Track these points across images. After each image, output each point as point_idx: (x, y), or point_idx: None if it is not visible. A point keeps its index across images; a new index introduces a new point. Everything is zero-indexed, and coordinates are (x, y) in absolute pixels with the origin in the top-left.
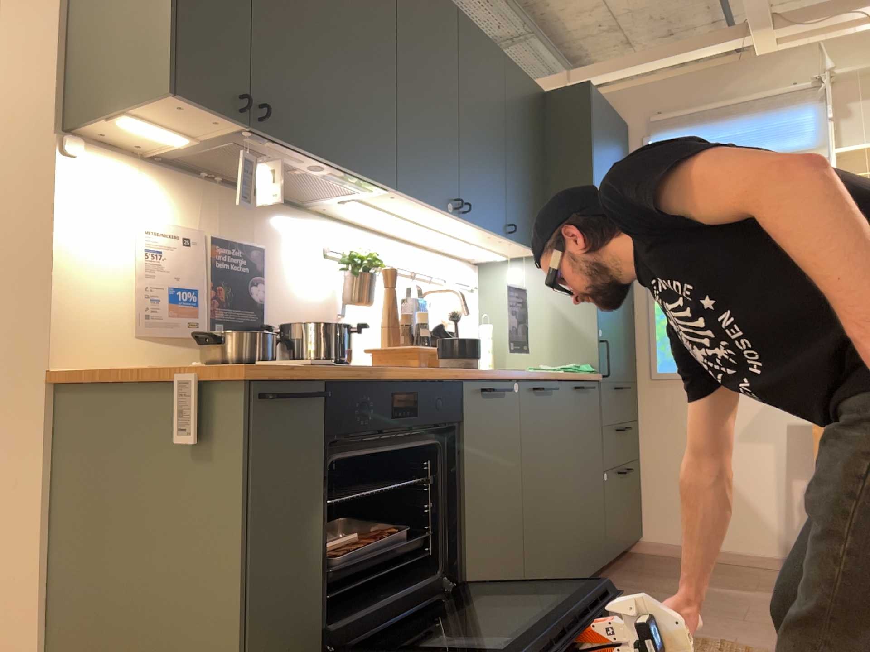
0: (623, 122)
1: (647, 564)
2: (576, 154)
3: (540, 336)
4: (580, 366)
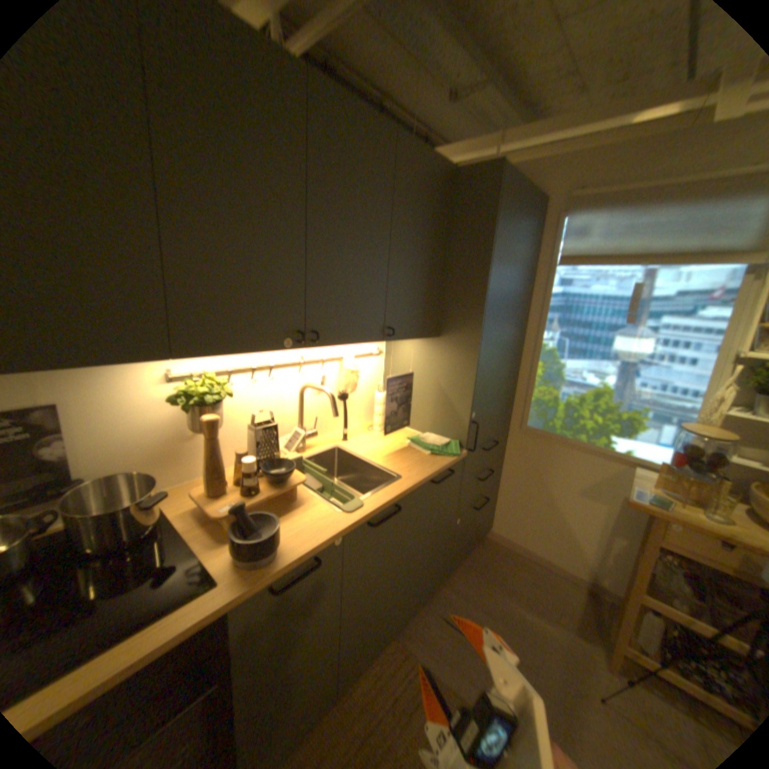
0: (545, 192)
1: (487, 559)
2: (477, 243)
3: (424, 405)
4: (449, 443)
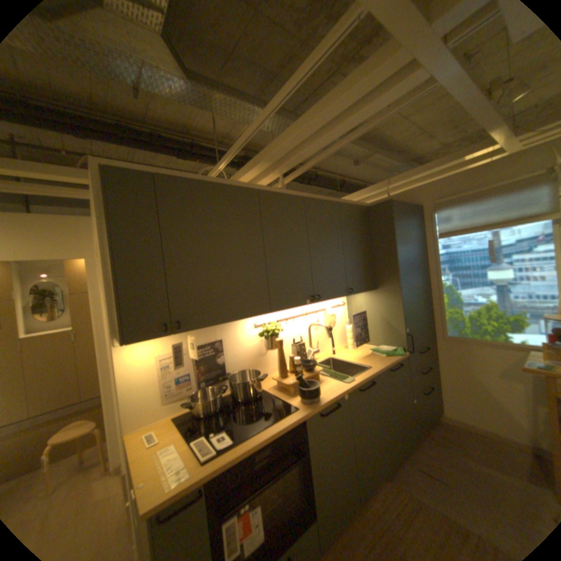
0: (419, 203)
1: (445, 434)
2: (386, 238)
3: (376, 329)
4: (396, 349)
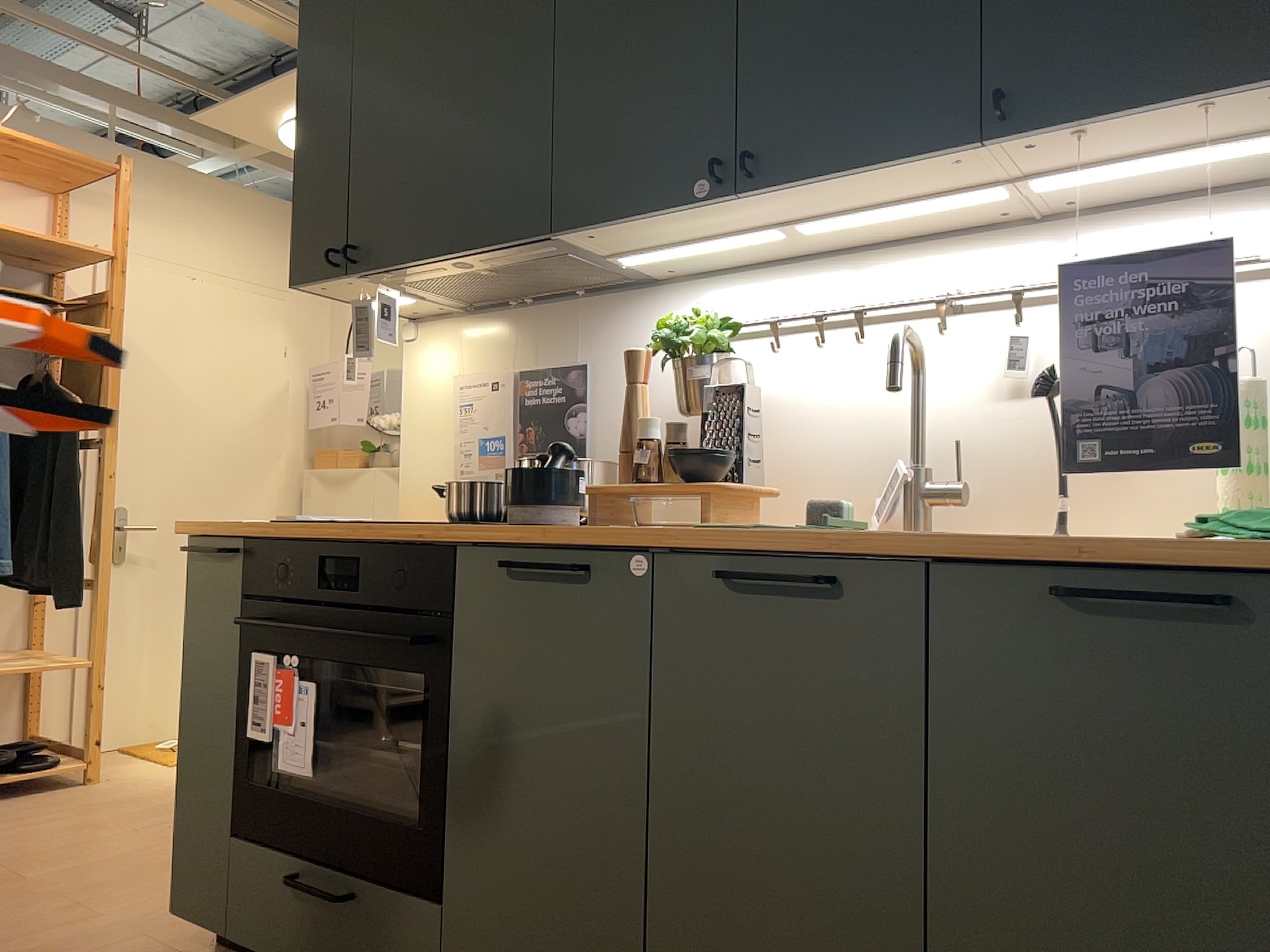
0: None
1: None
2: None
3: None
4: None
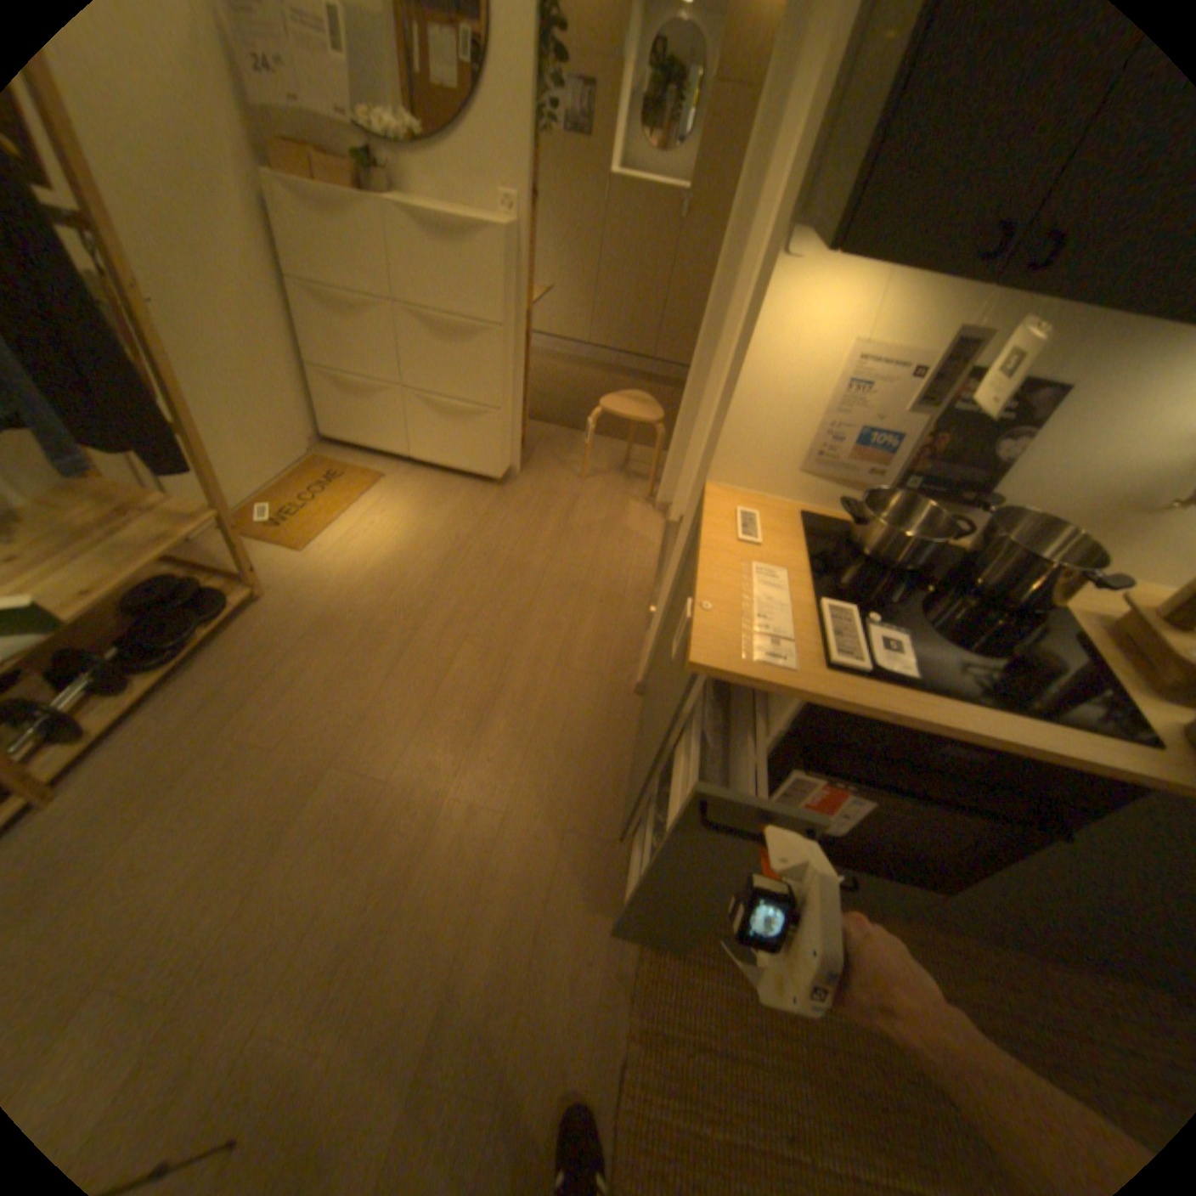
0: None
1: None
2: None
3: None
4: None
